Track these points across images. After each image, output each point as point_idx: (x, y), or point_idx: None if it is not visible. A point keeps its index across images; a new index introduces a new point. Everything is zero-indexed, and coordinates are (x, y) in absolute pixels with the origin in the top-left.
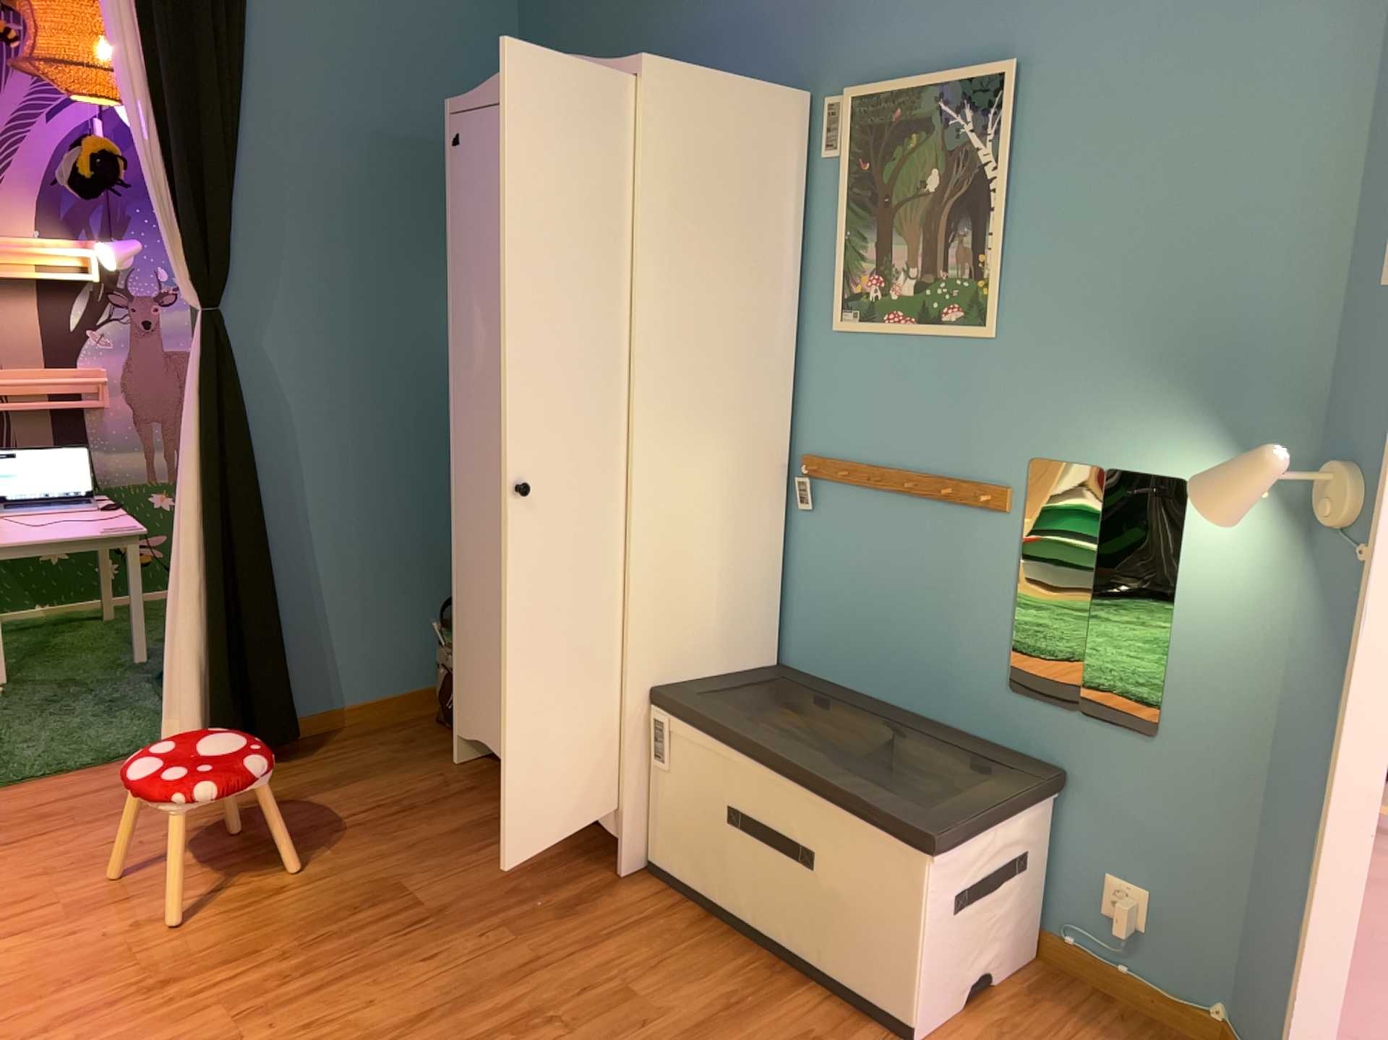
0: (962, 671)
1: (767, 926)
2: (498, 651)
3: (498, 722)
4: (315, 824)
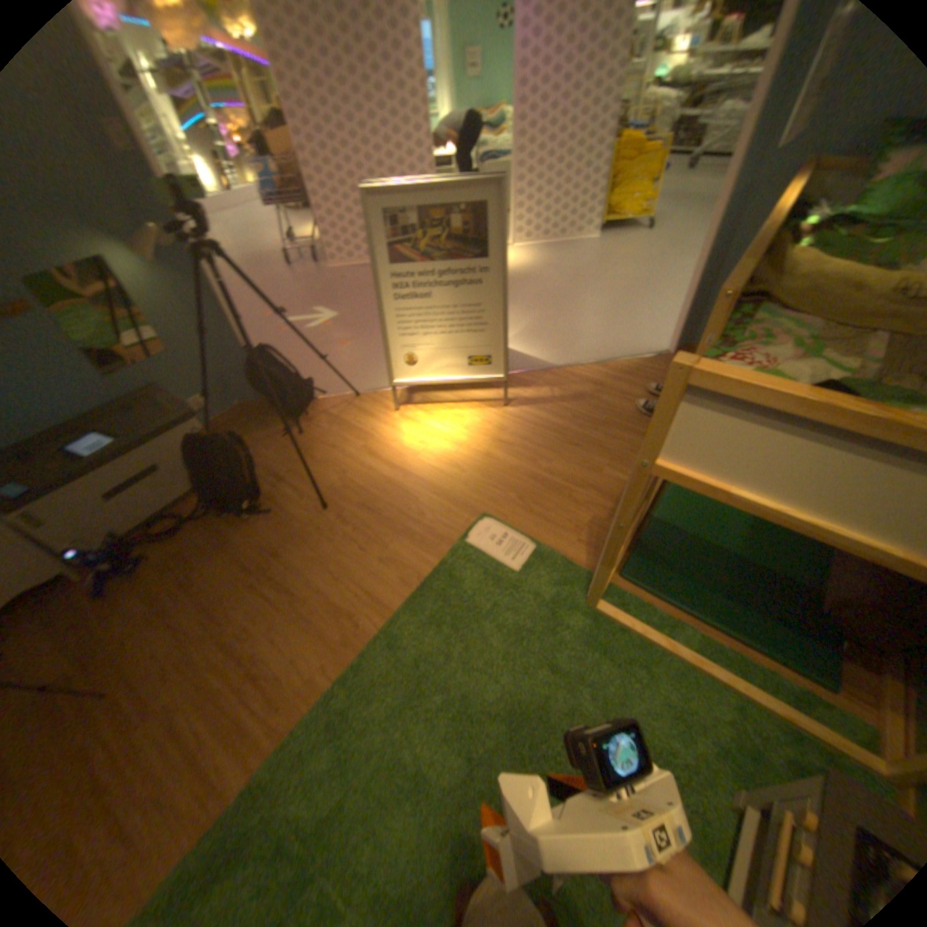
0: (80, 387)
1: (157, 506)
2: None
3: None
4: None
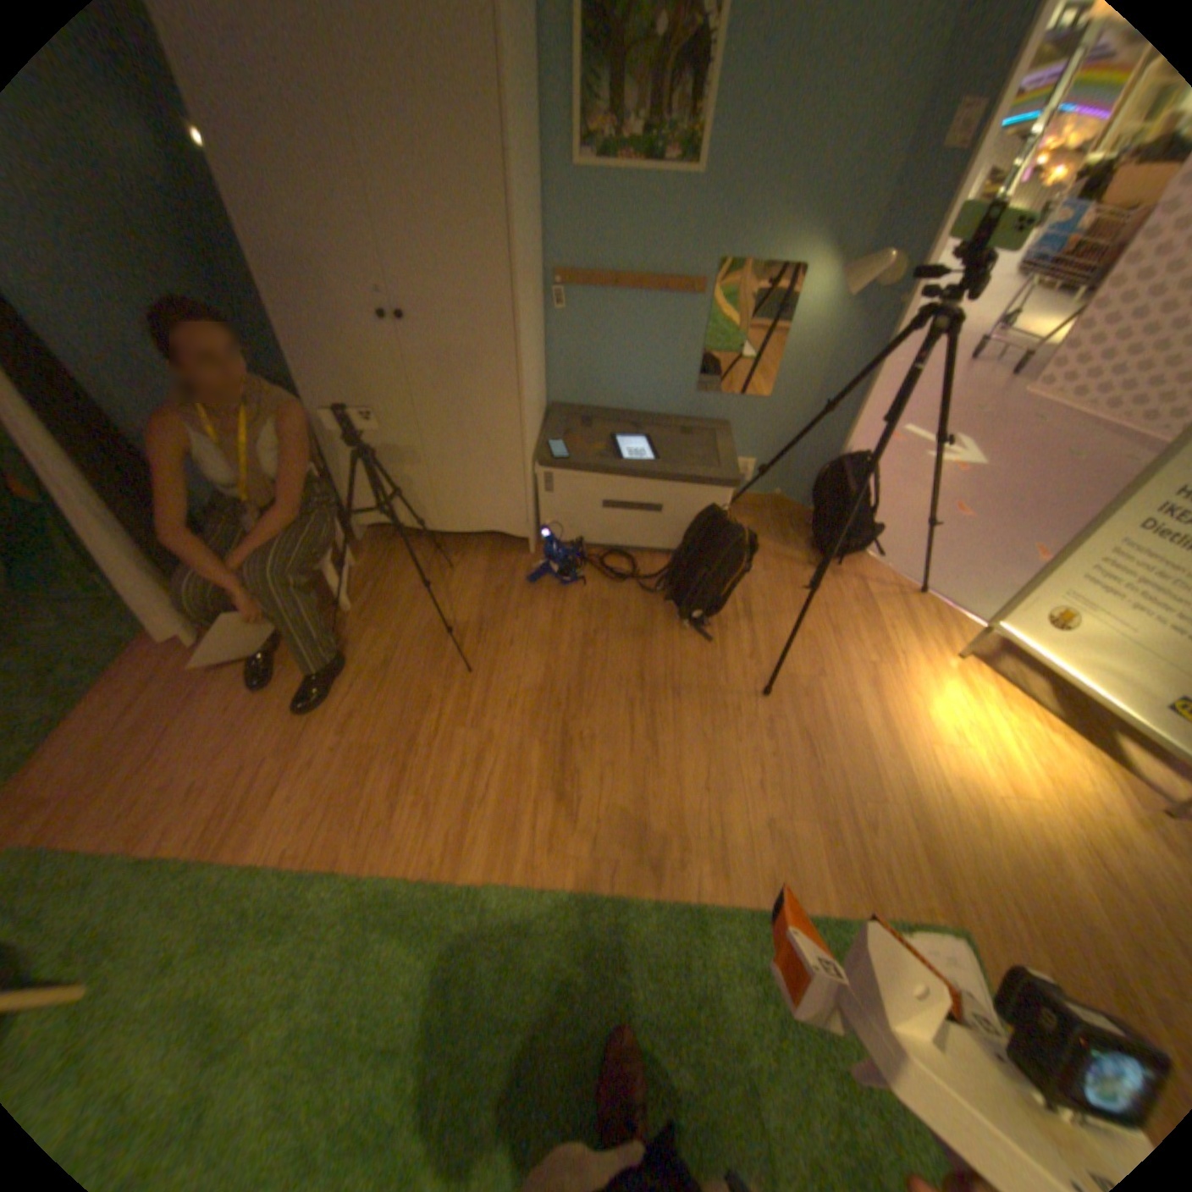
0: (669, 389)
1: (628, 543)
2: (392, 467)
3: (404, 508)
4: (340, 618)
